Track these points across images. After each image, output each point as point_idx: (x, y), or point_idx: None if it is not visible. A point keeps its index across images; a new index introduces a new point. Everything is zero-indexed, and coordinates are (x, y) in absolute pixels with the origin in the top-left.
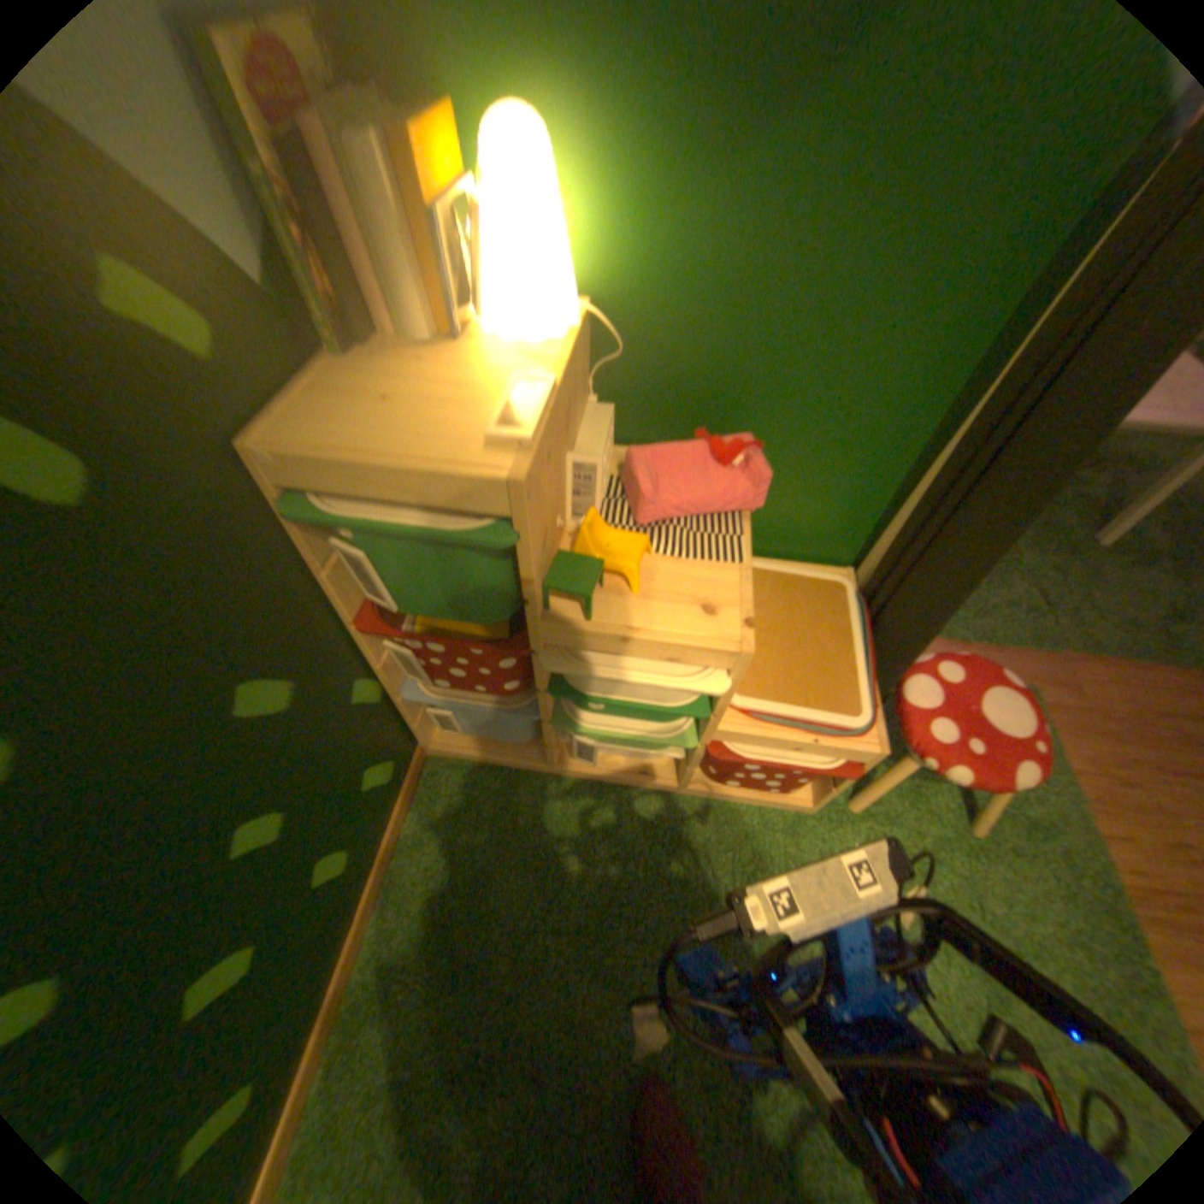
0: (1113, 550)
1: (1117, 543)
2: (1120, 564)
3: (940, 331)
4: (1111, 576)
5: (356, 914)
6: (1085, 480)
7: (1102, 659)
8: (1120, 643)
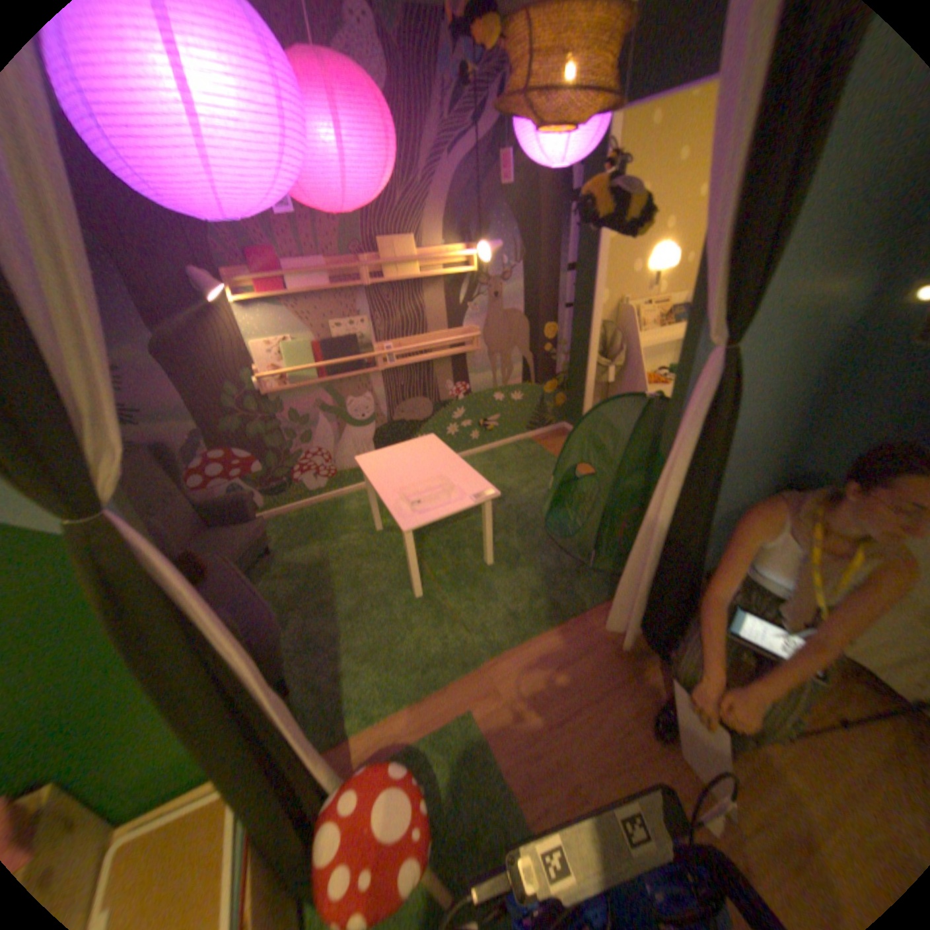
0: (496, 563)
1: (497, 556)
2: (501, 571)
3: (121, 656)
4: (498, 584)
5: None
6: (473, 520)
7: (505, 654)
8: (511, 634)
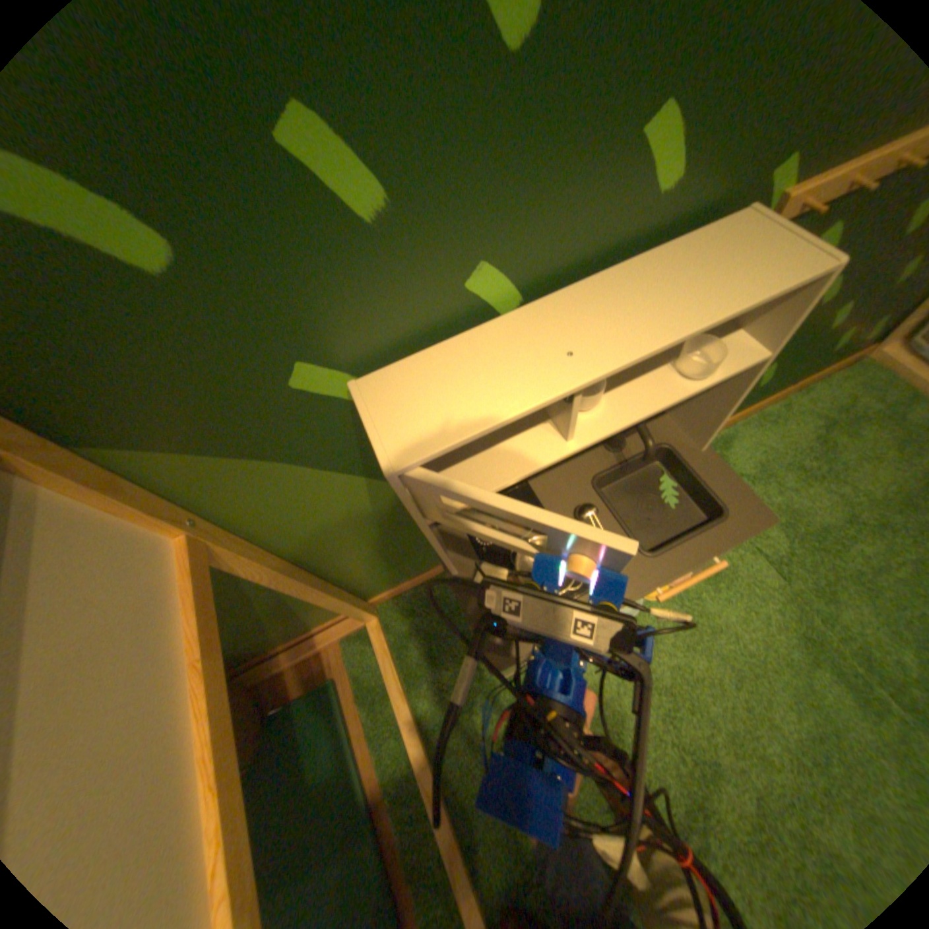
0: None
1: None
2: None
3: None
4: None
5: (799, 384)
6: None
7: None
8: None
